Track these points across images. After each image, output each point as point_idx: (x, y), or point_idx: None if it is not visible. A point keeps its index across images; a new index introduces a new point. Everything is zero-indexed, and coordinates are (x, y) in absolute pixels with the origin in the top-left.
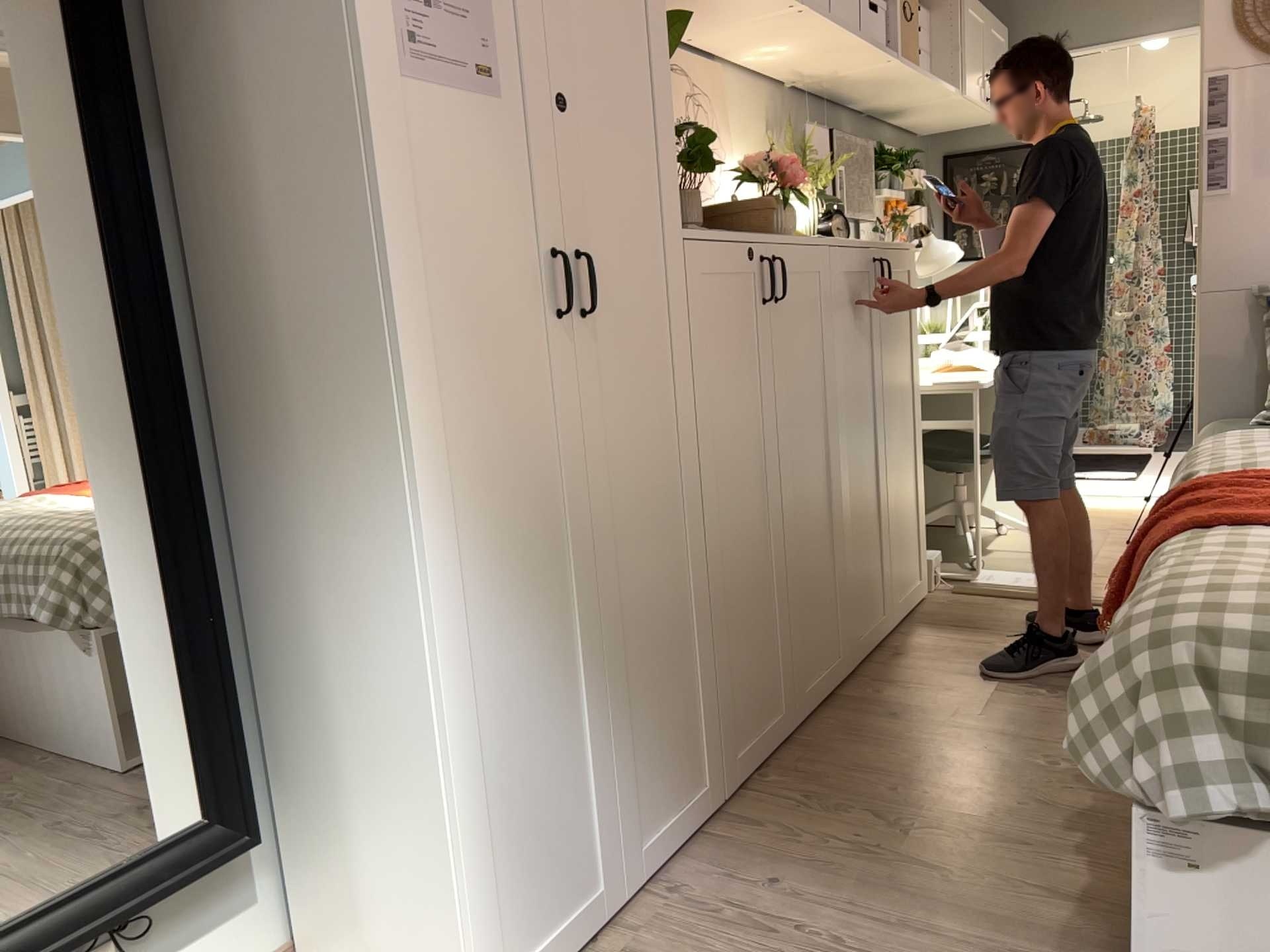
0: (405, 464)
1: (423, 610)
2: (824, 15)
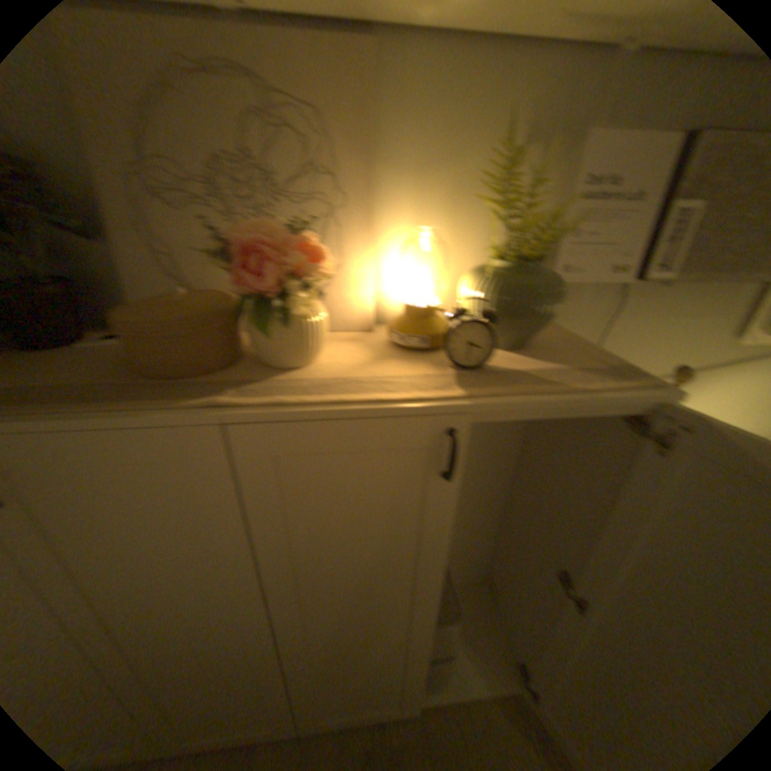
0: None
1: None
2: None
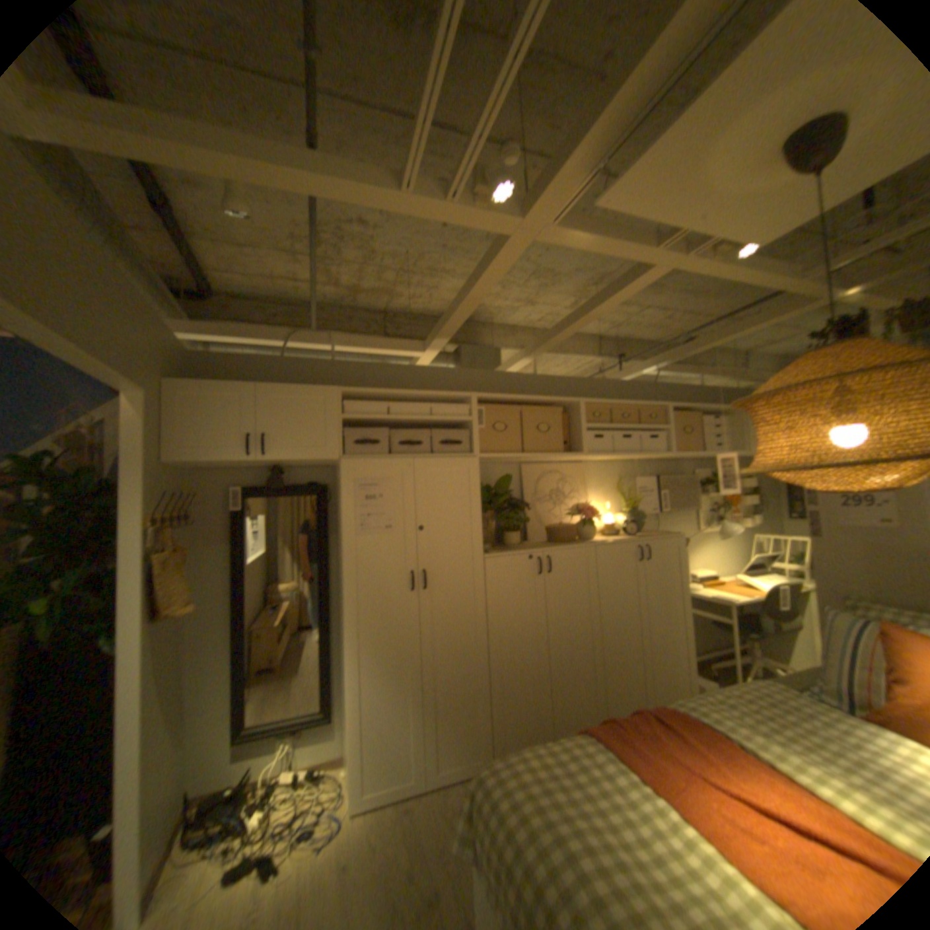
0: (346, 634)
1: (347, 674)
2: (601, 455)
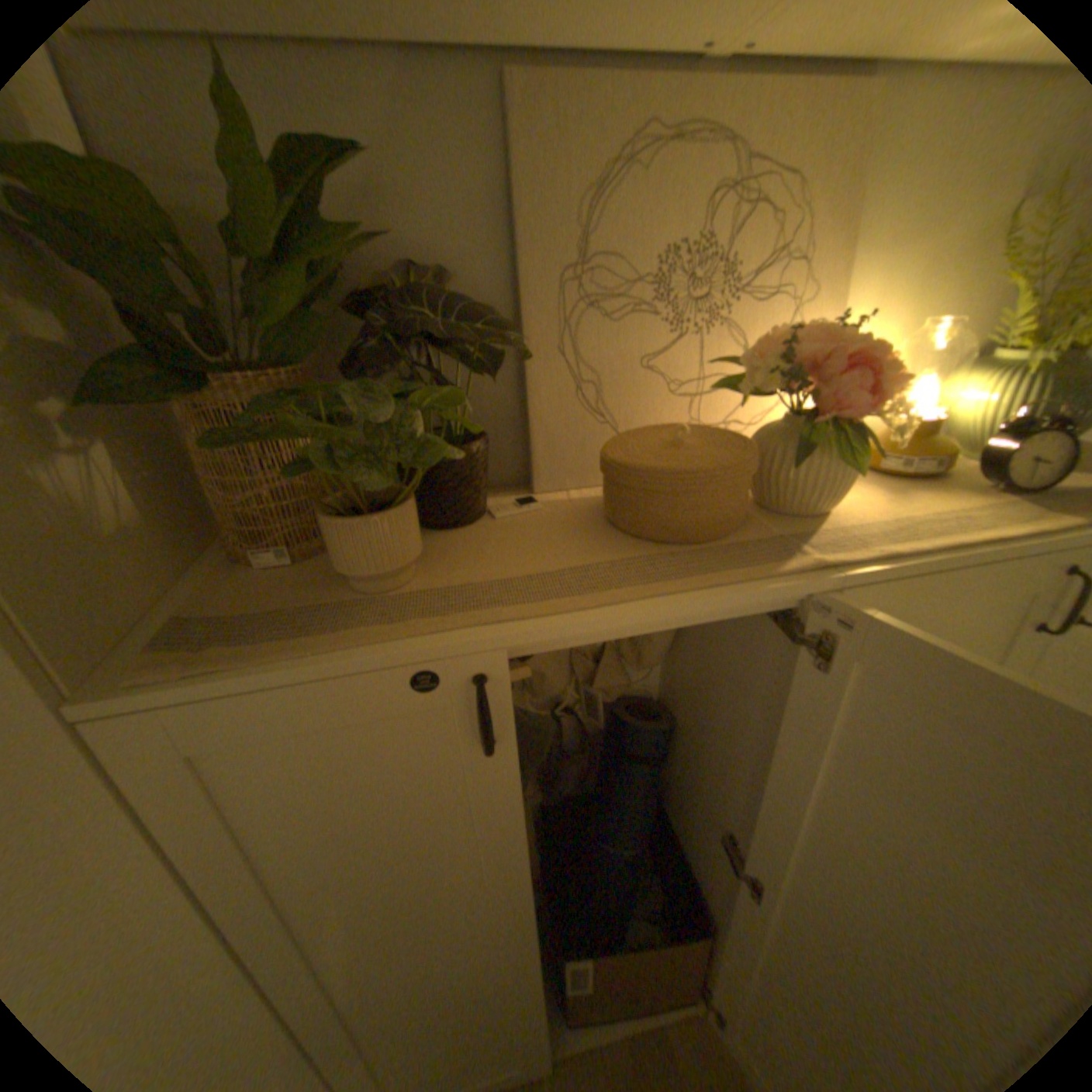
0: None
1: None
2: None
